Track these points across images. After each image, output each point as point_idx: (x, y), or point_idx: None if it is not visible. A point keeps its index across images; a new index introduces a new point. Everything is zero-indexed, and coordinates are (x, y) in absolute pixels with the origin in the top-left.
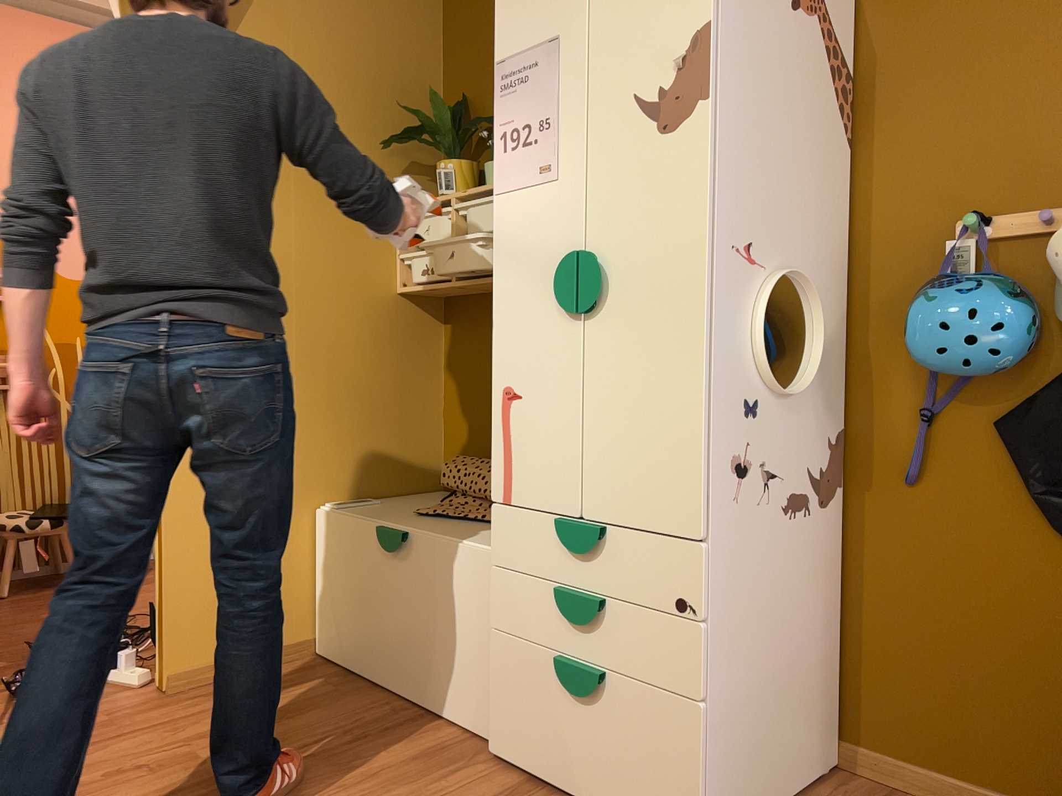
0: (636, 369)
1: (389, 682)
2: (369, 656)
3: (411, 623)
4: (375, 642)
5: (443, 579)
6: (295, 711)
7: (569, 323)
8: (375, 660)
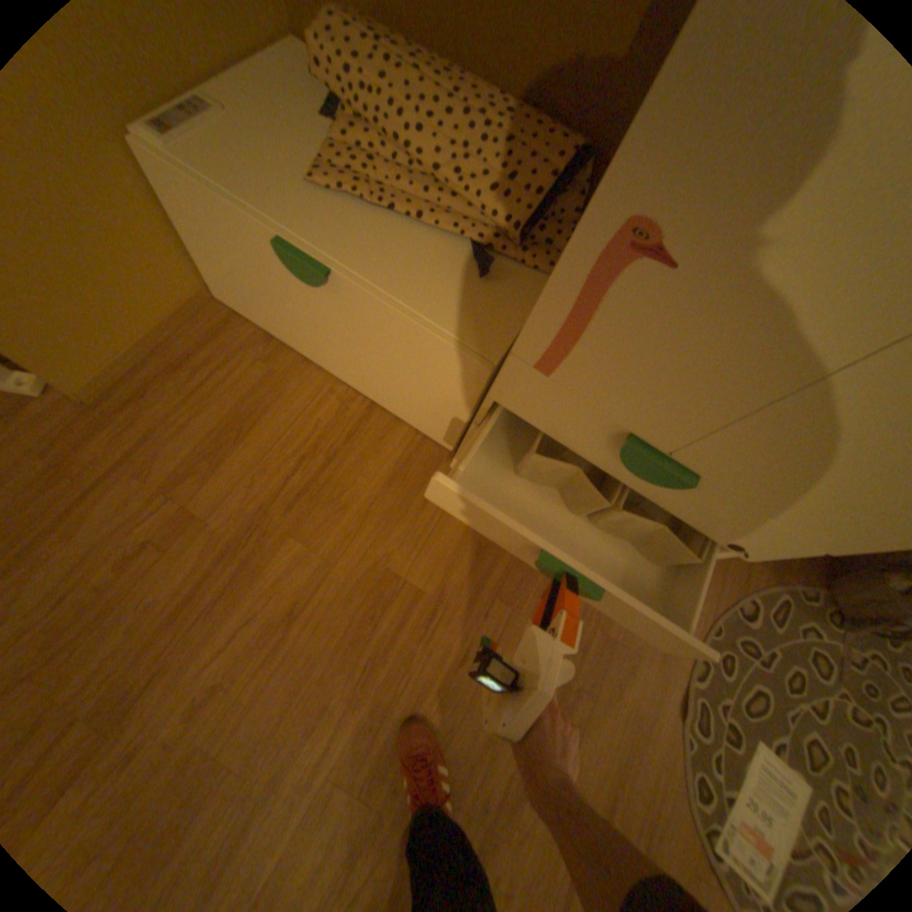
0: None
1: (324, 365)
2: (293, 338)
3: (349, 347)
4: (299, 333)
5: (397, 342)
6: (248, 415)
7: None
8: (302, 344)
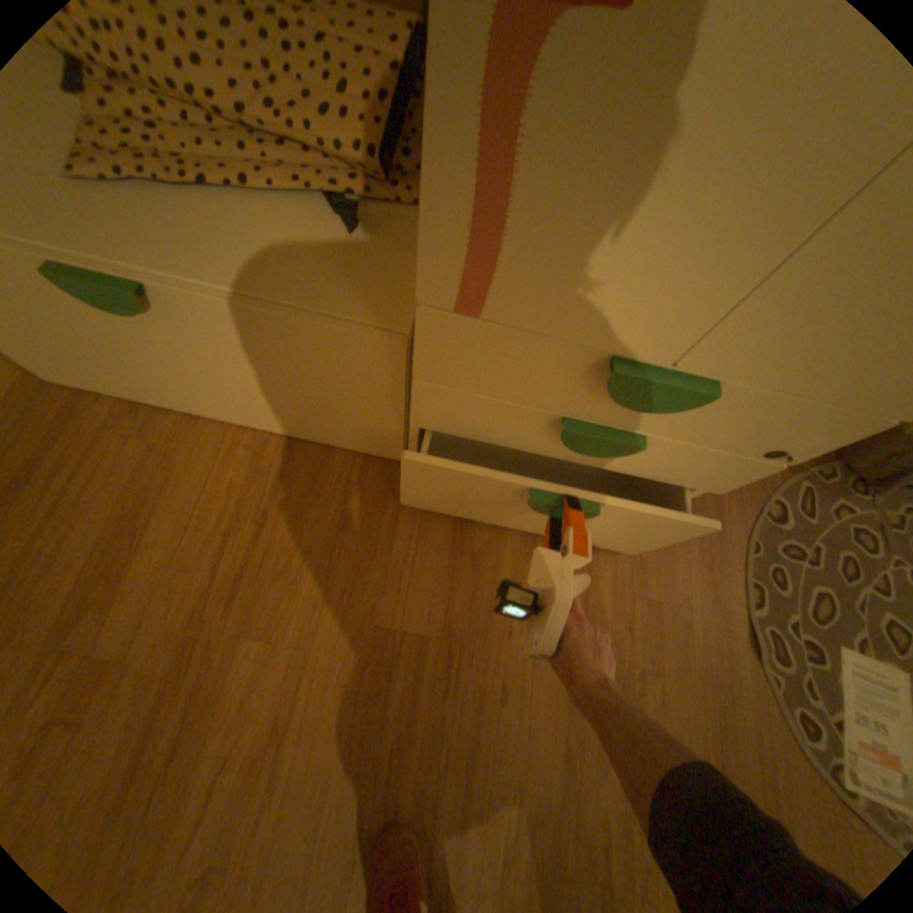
0: None
1: (213, 415)
2: (159, 395)
3: (226, 380)
4: (162, 387)
5: (276, 350)
6: (137, 508)
7: None
8: (174, 398)
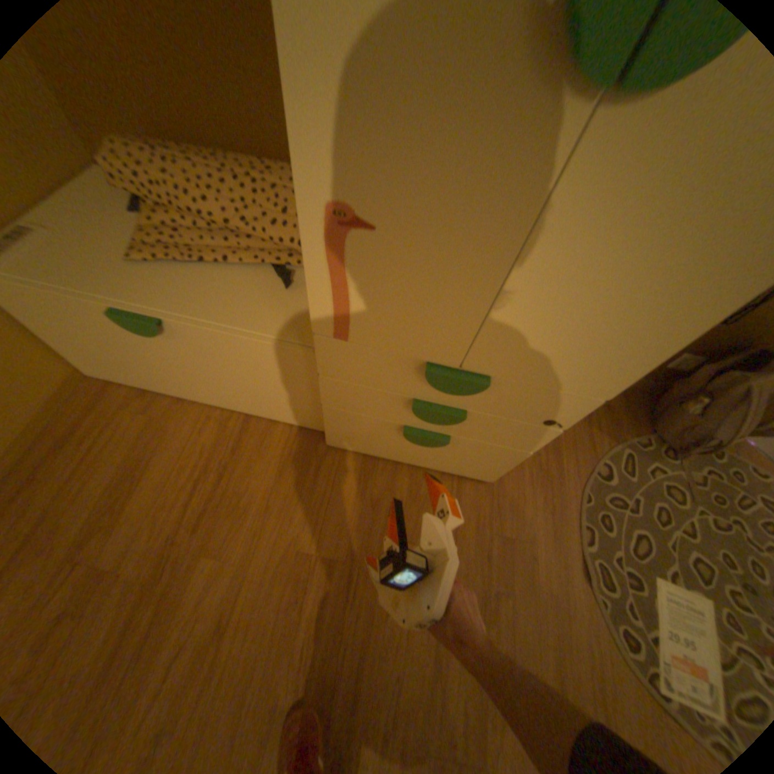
0: (659, 242)
1: (194, 399)
2: (159, 385)
3: (205, 376)
4: (162, 380)
5: (237, 357)
6: (136, 463)
7: (552, 101)
8: (169, 387)
